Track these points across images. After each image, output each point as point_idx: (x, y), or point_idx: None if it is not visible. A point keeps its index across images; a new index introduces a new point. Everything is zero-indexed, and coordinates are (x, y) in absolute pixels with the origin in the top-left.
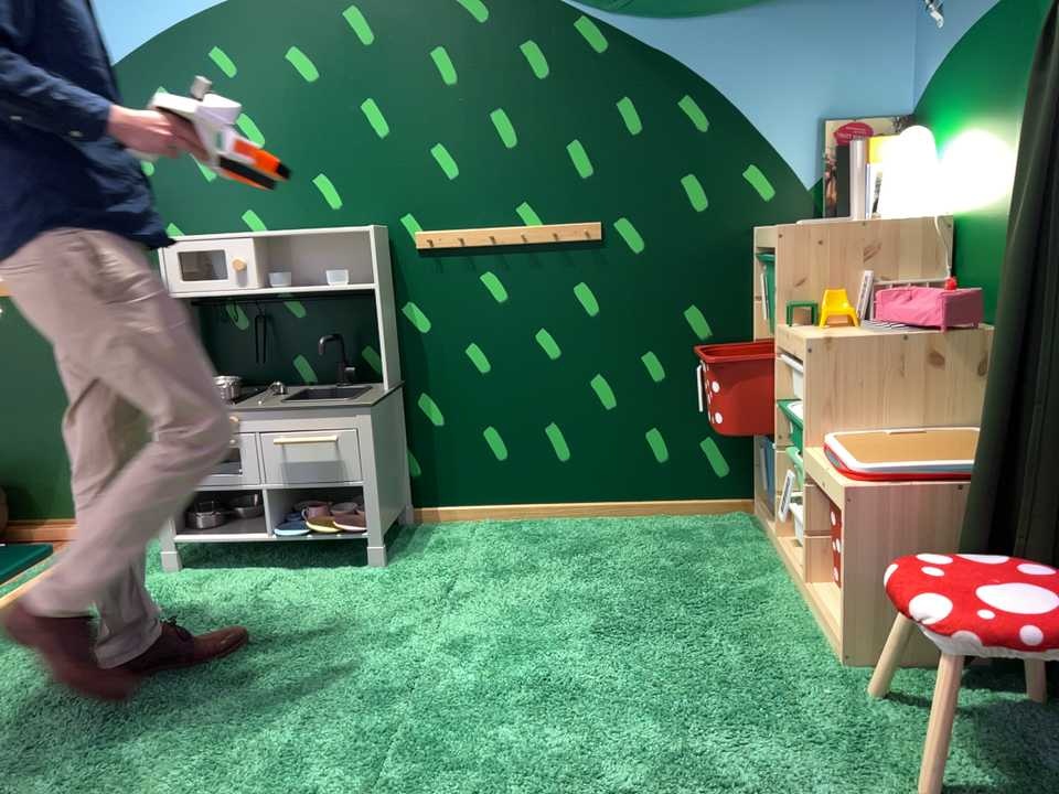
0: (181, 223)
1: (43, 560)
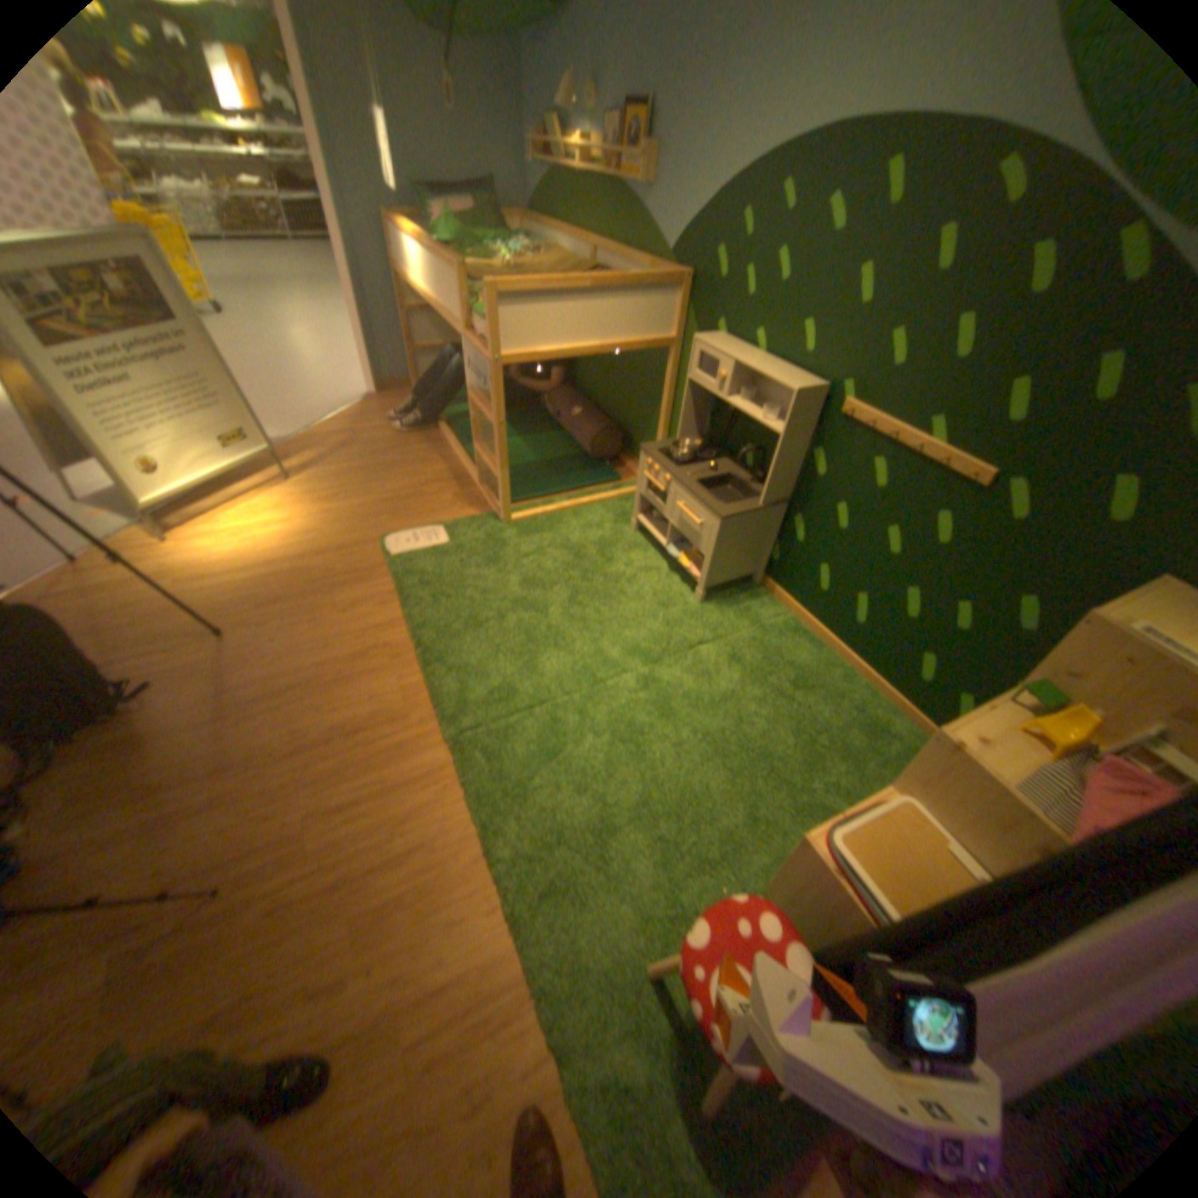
0: (724, 323)
1: (611, 485)
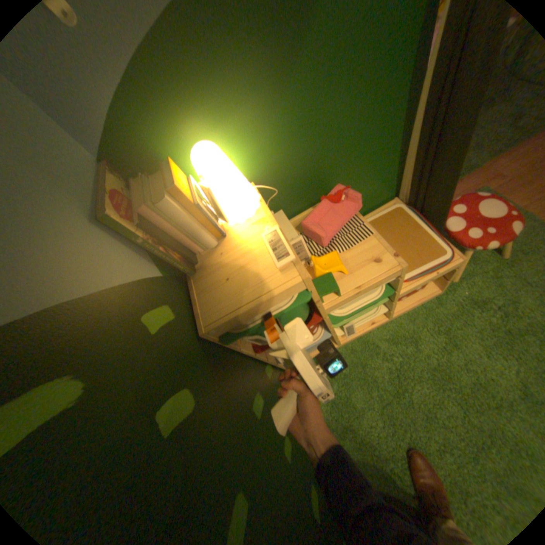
0: None
1: None
